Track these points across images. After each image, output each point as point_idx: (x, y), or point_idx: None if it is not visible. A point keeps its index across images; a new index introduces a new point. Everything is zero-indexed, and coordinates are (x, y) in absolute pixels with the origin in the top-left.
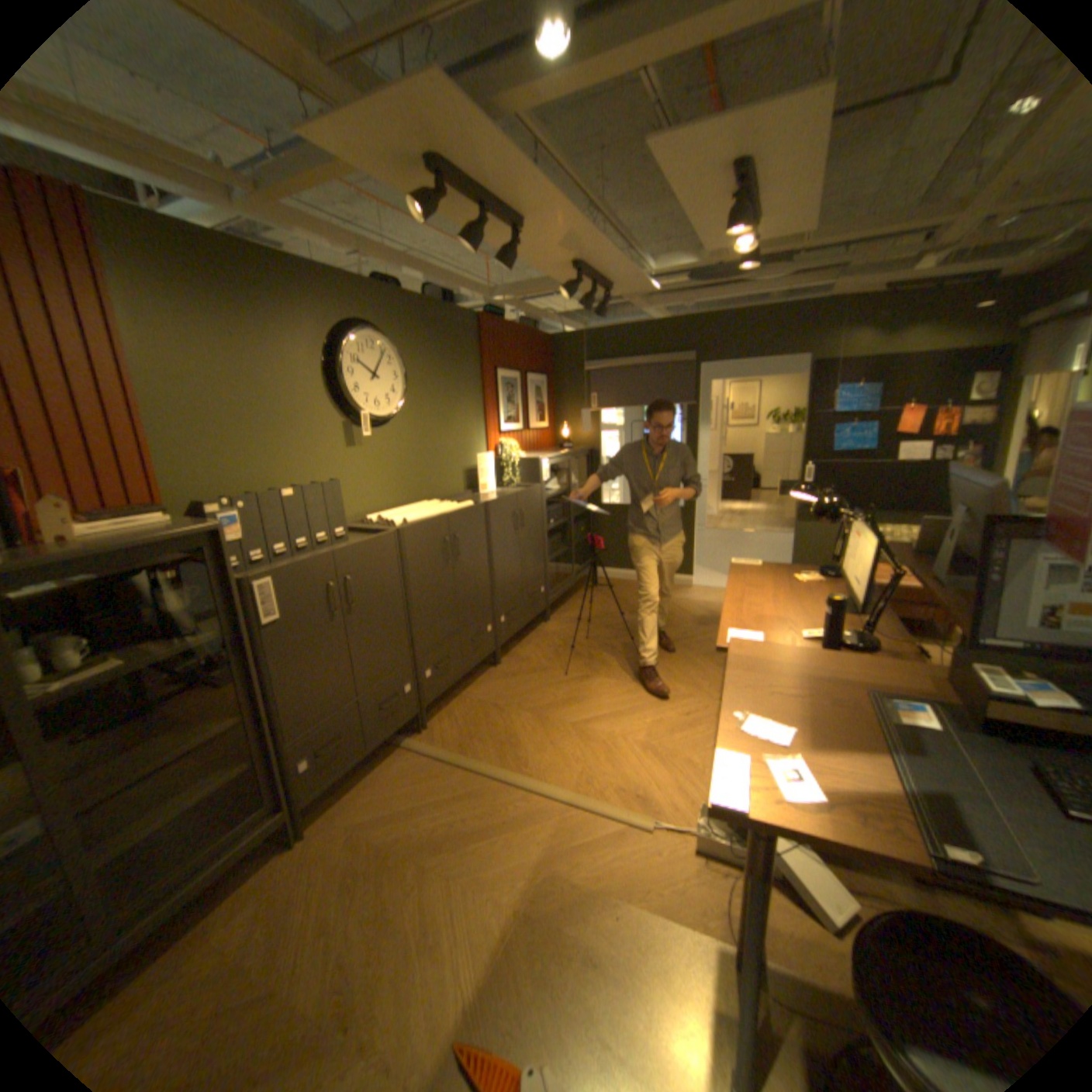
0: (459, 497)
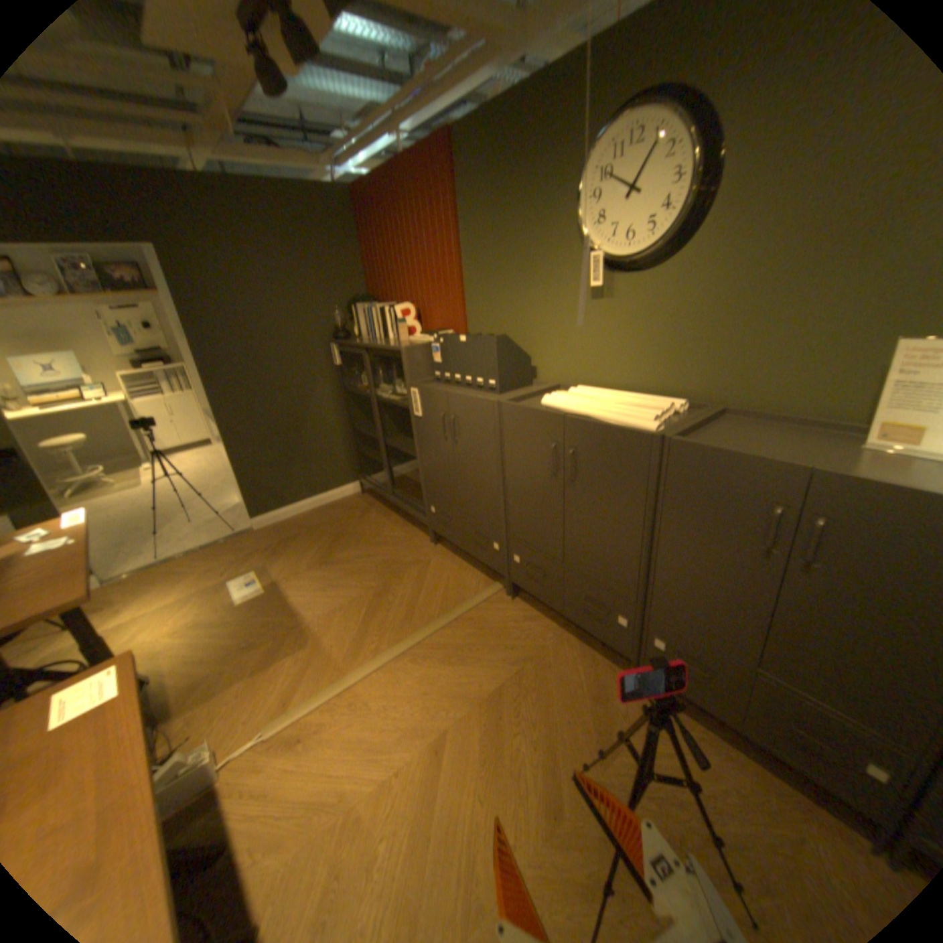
0: (805, 424)
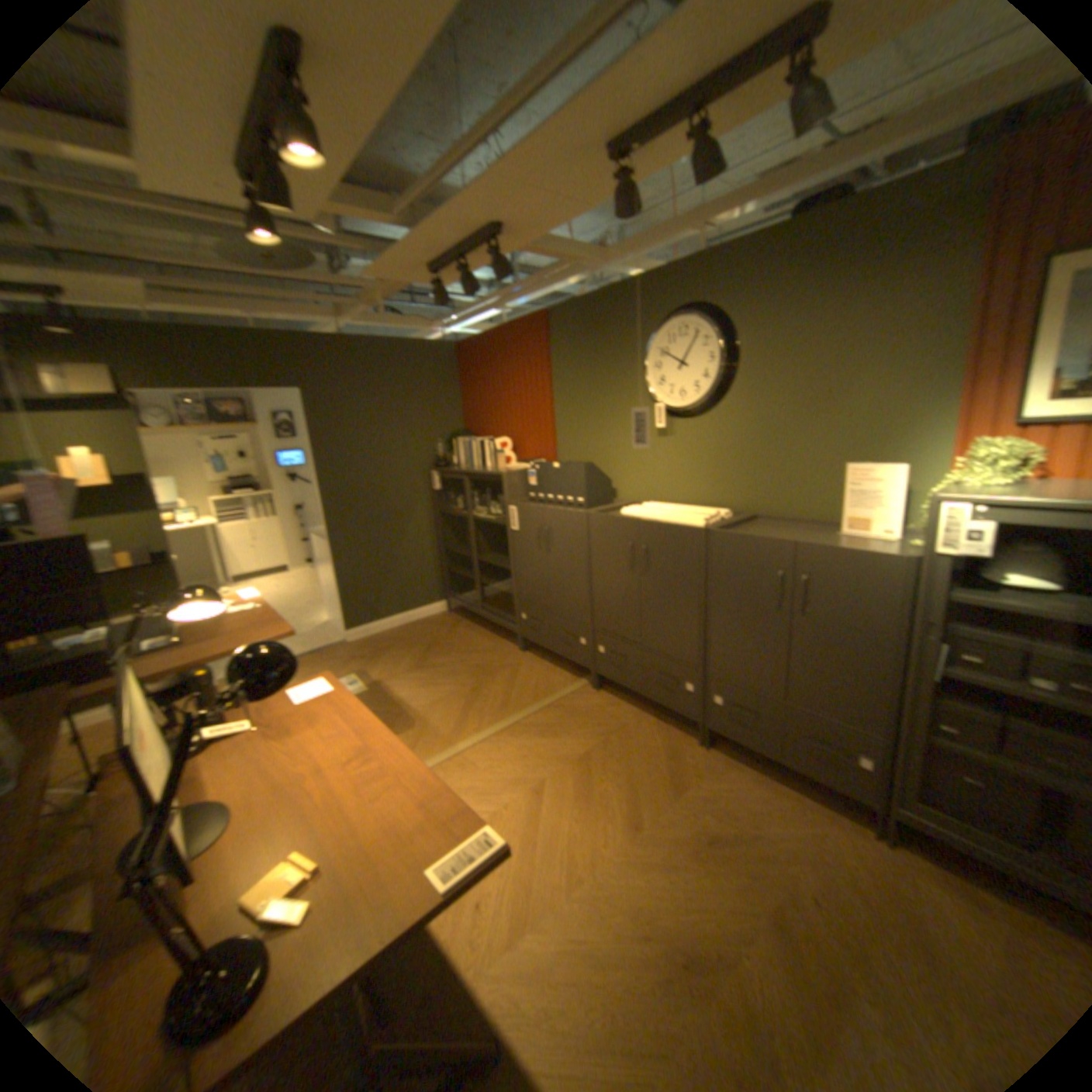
0: (807, 523)
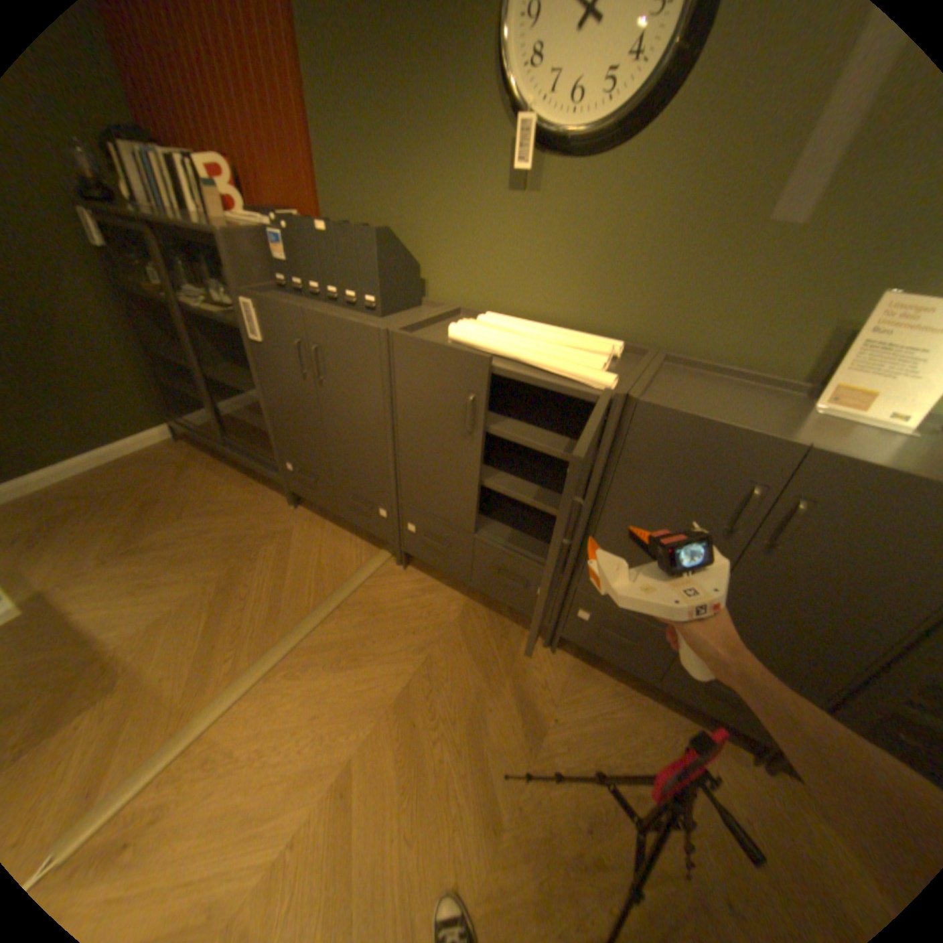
0: (750, 379)
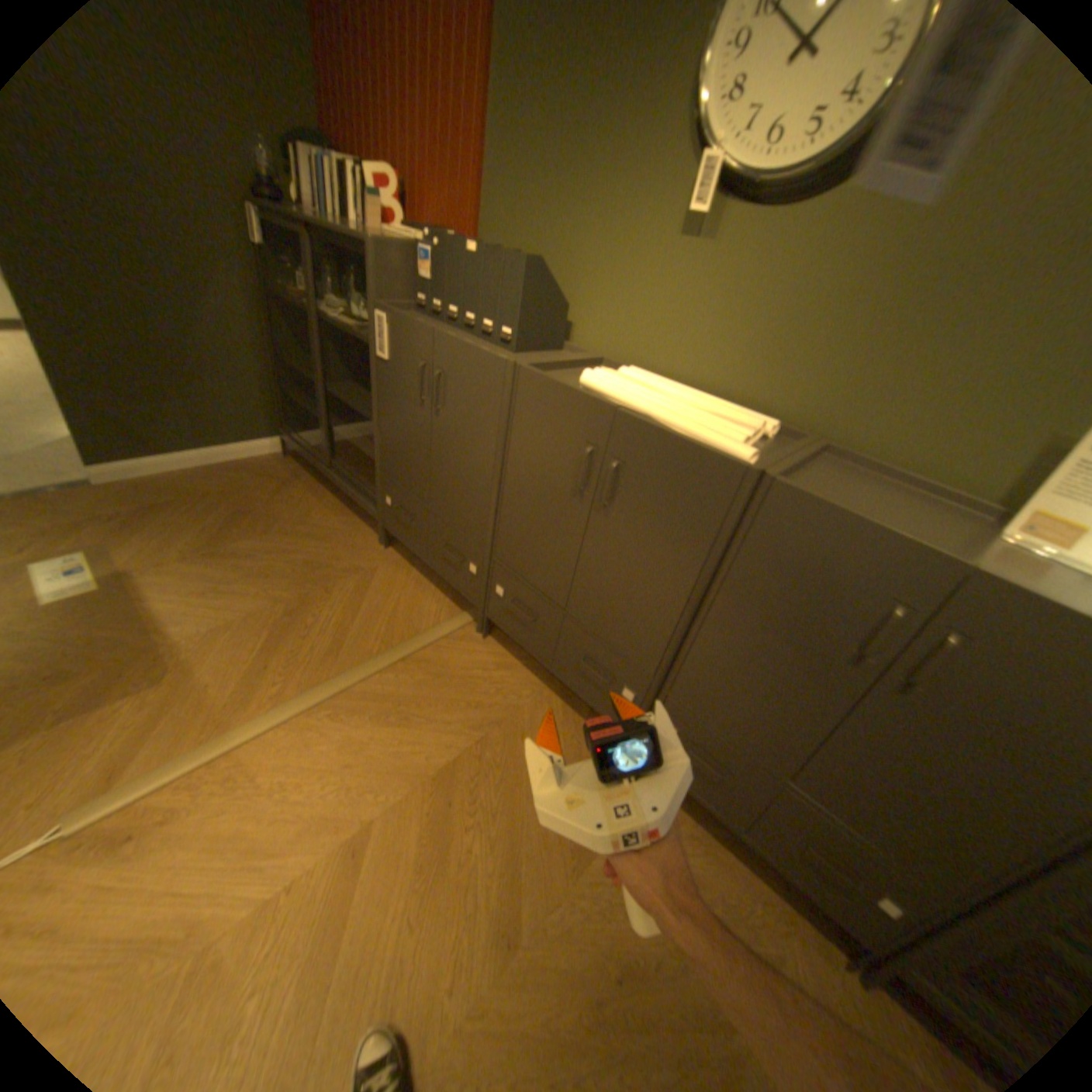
0: (925, 488)
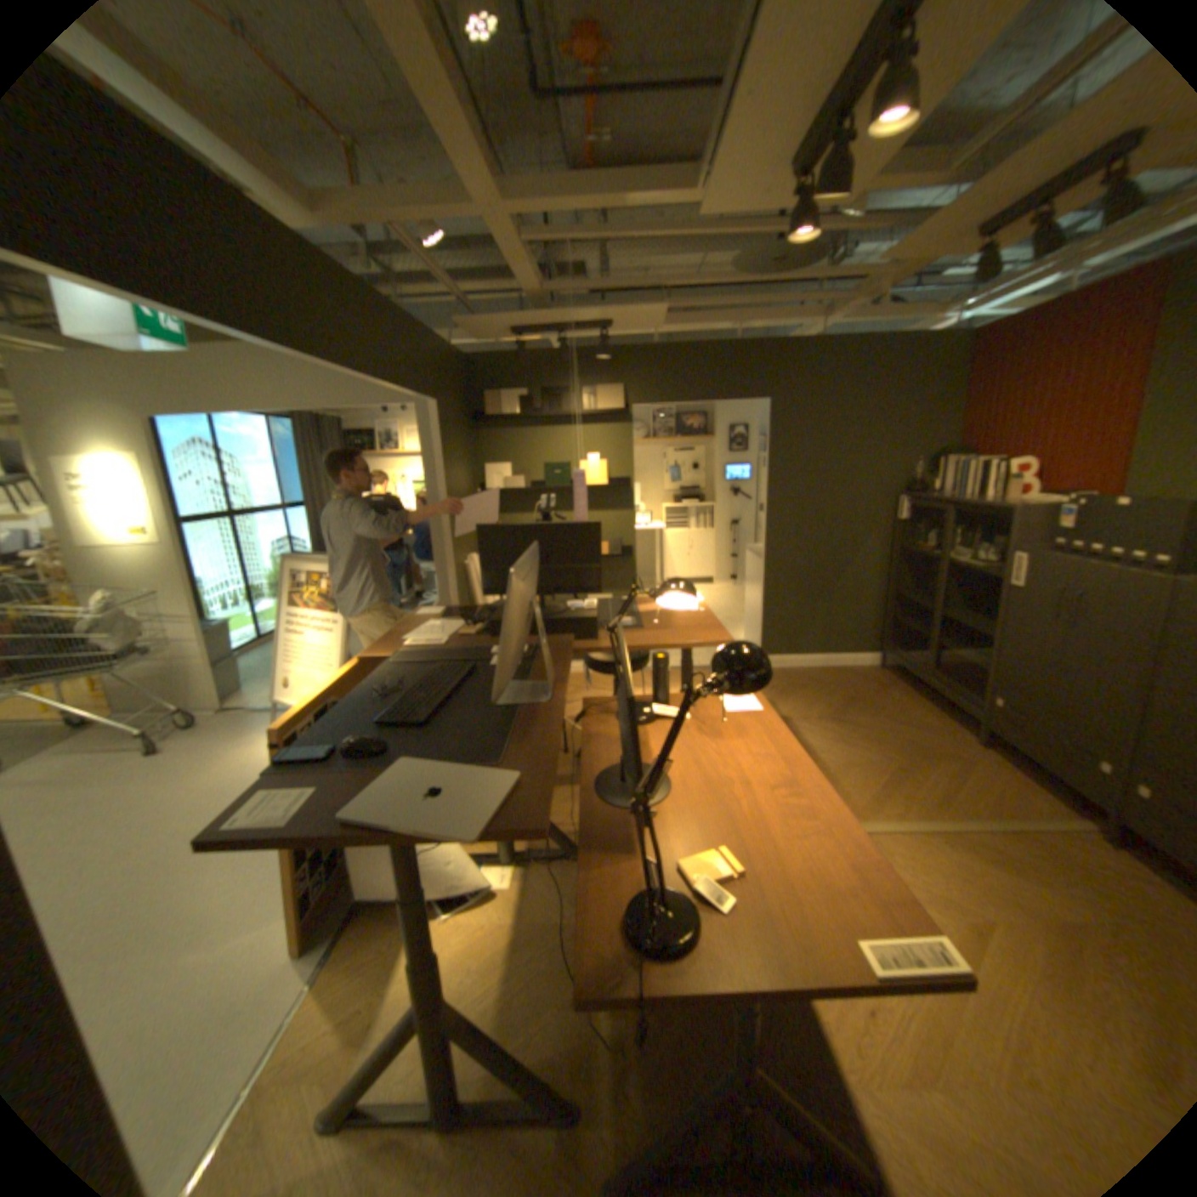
0: None
